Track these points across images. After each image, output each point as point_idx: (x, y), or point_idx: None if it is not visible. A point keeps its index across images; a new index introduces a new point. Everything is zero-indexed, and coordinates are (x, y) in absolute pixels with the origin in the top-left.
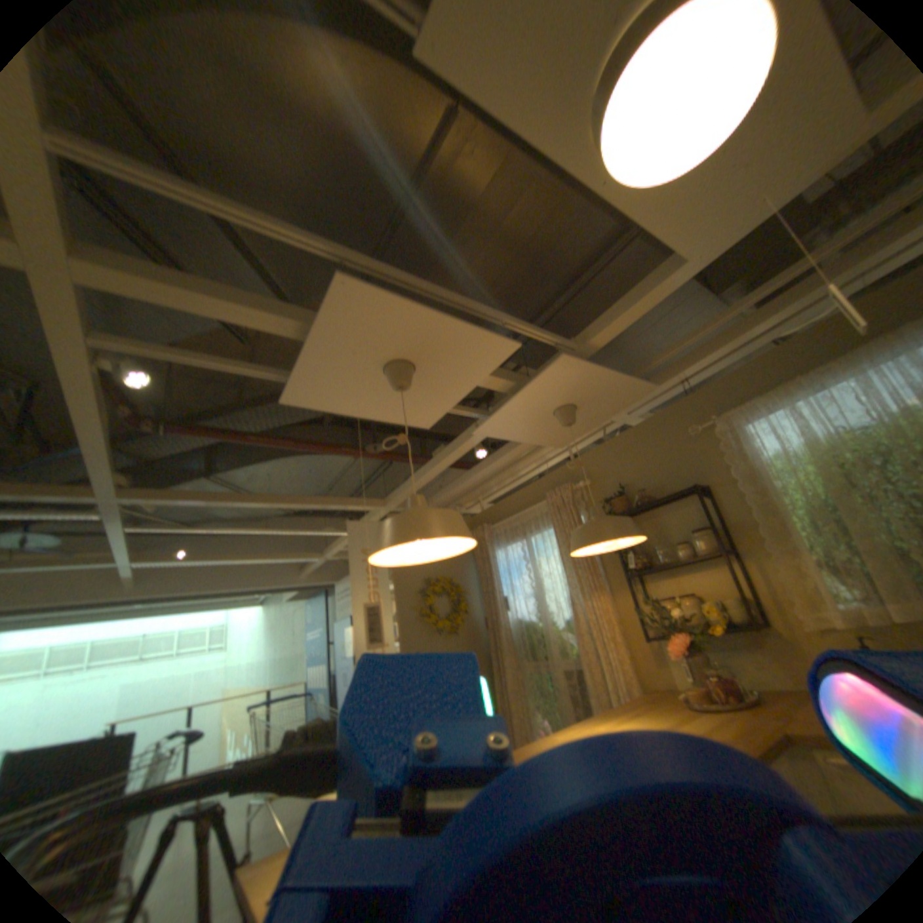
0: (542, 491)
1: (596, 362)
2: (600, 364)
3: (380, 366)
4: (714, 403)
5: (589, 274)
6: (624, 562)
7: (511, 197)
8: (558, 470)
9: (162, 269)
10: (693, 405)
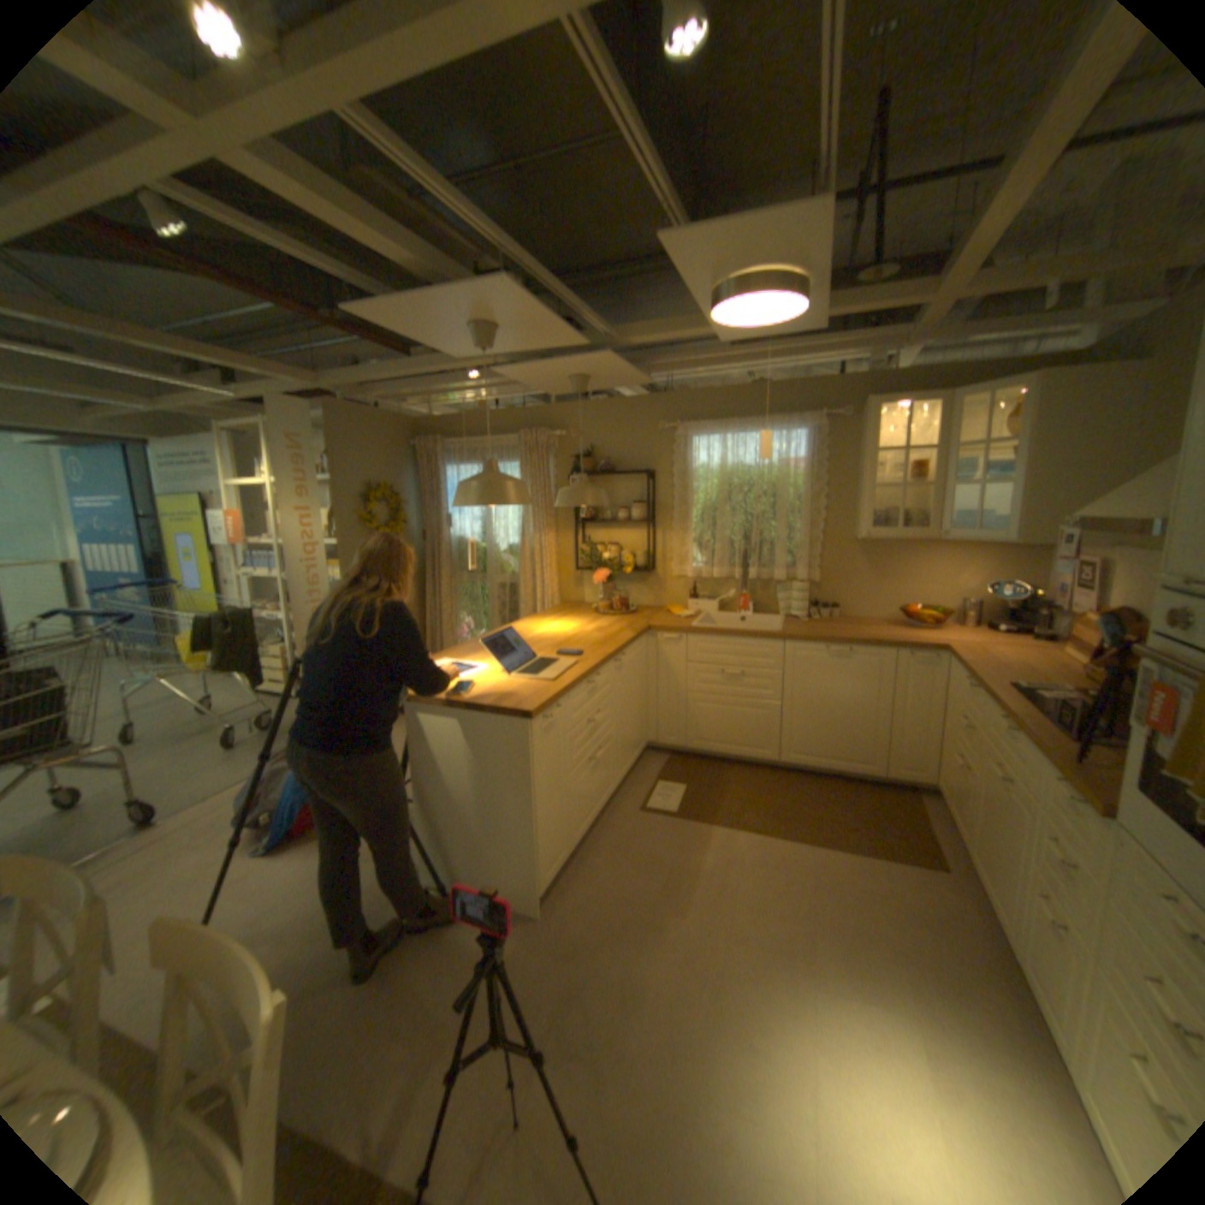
0: (512, 425)
1: (624, 362)
2: (626, 365)
3: (467, 323)
4: (681, 411)
5: (646, 271)
6: (573, 512)
7: (625, 198)
8: (535, 411)
9: (310, 179)
10: (667, 405)
